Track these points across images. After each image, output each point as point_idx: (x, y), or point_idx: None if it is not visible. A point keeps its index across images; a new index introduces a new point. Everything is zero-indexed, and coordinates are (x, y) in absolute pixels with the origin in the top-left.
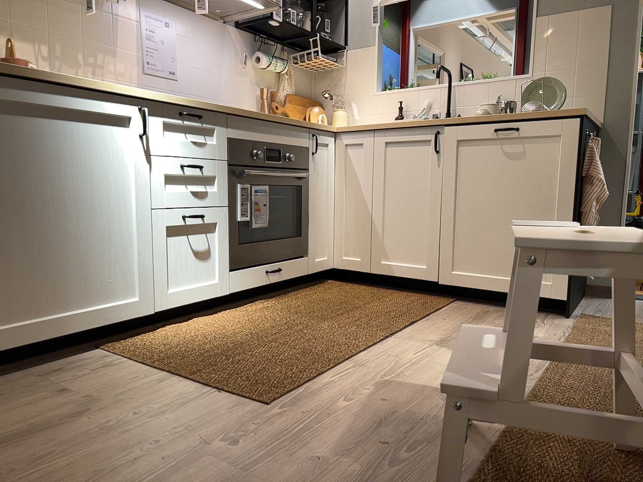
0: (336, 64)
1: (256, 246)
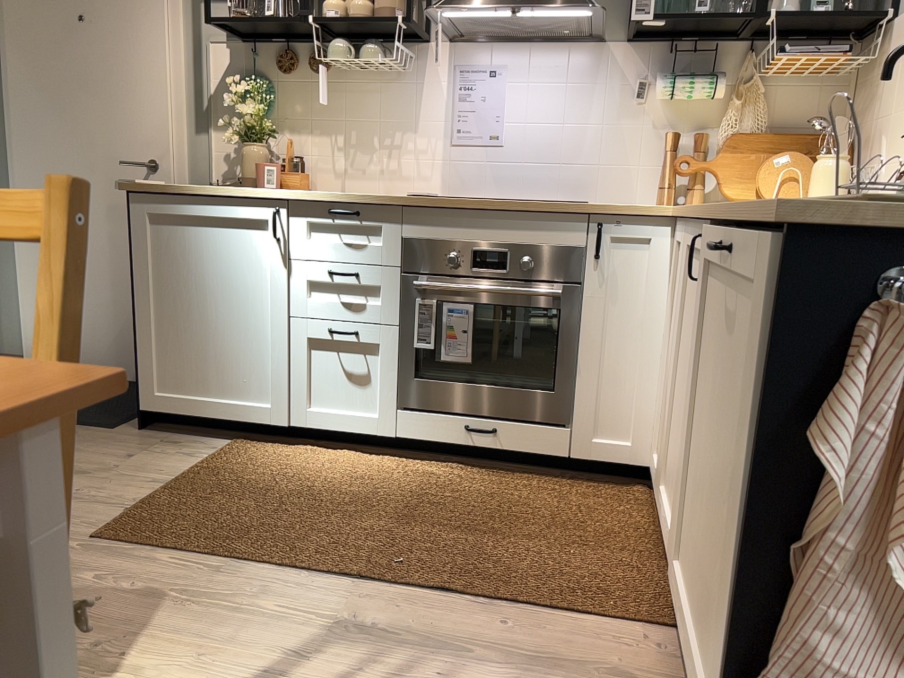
0: (839, 59)
1: (450, 389)
